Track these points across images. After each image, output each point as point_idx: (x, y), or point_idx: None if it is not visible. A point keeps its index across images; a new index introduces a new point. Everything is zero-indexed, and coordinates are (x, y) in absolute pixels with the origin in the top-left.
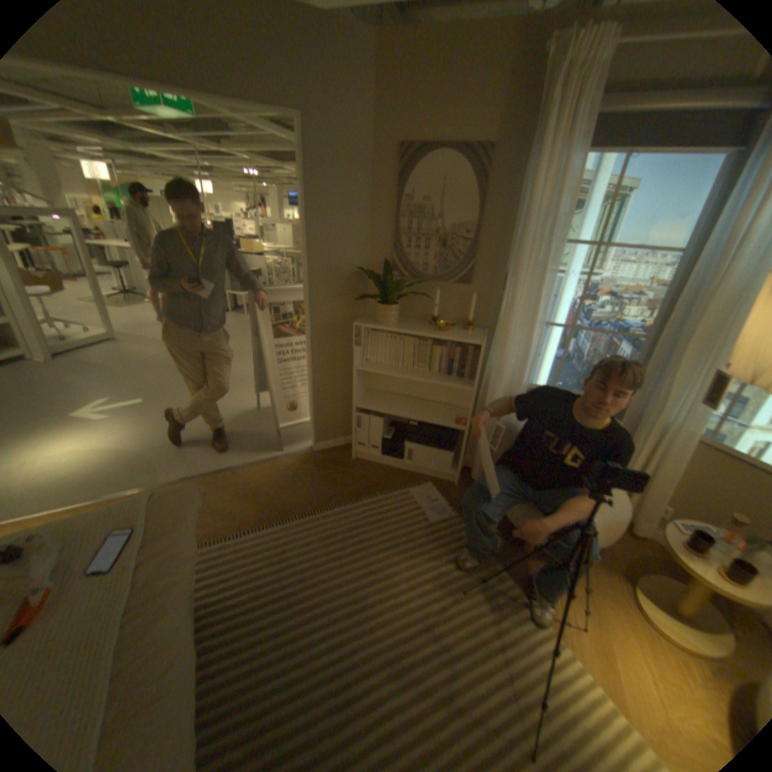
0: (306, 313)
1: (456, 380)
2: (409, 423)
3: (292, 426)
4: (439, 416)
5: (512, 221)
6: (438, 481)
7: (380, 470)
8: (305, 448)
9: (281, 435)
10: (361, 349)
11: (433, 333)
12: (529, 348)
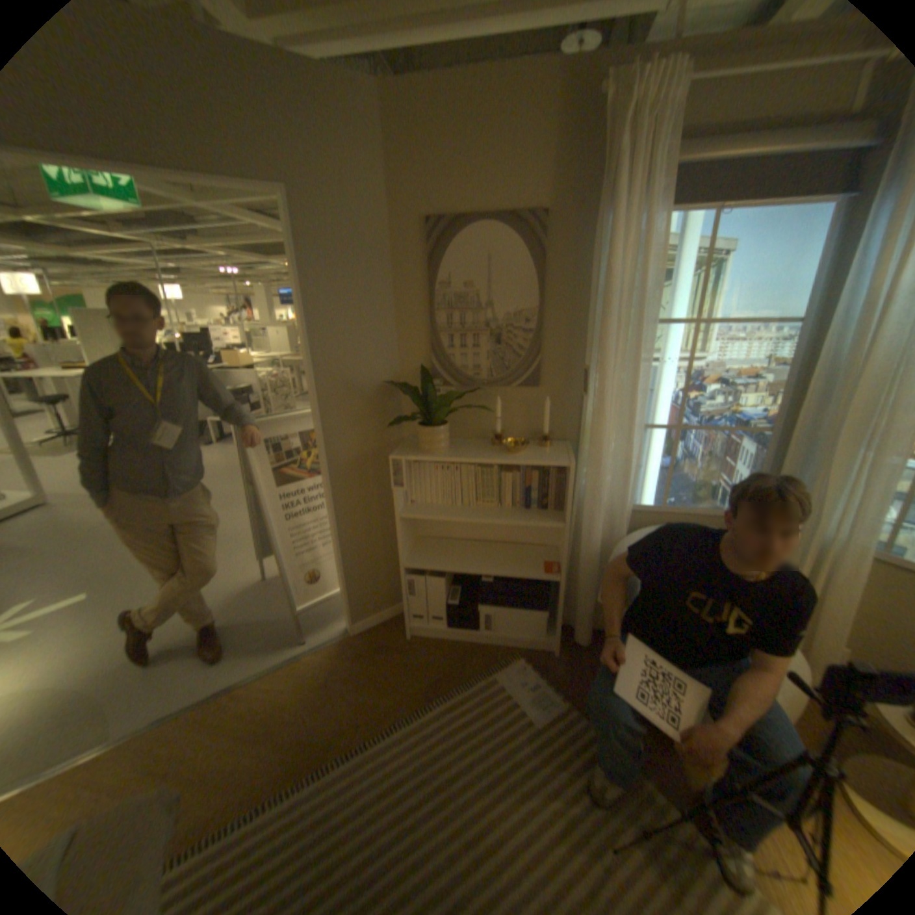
0: (320, 449)
1: (539, 515)
2: (482, 581)
3: (316, 600)
4: (522, 565)
5: (584, 303)
6: (532, 653)
7: (449, 651)
8: (338, 634)
9: (301, 620)
10: (404, 490)
11: (501, 456)
12: (630, 462)
